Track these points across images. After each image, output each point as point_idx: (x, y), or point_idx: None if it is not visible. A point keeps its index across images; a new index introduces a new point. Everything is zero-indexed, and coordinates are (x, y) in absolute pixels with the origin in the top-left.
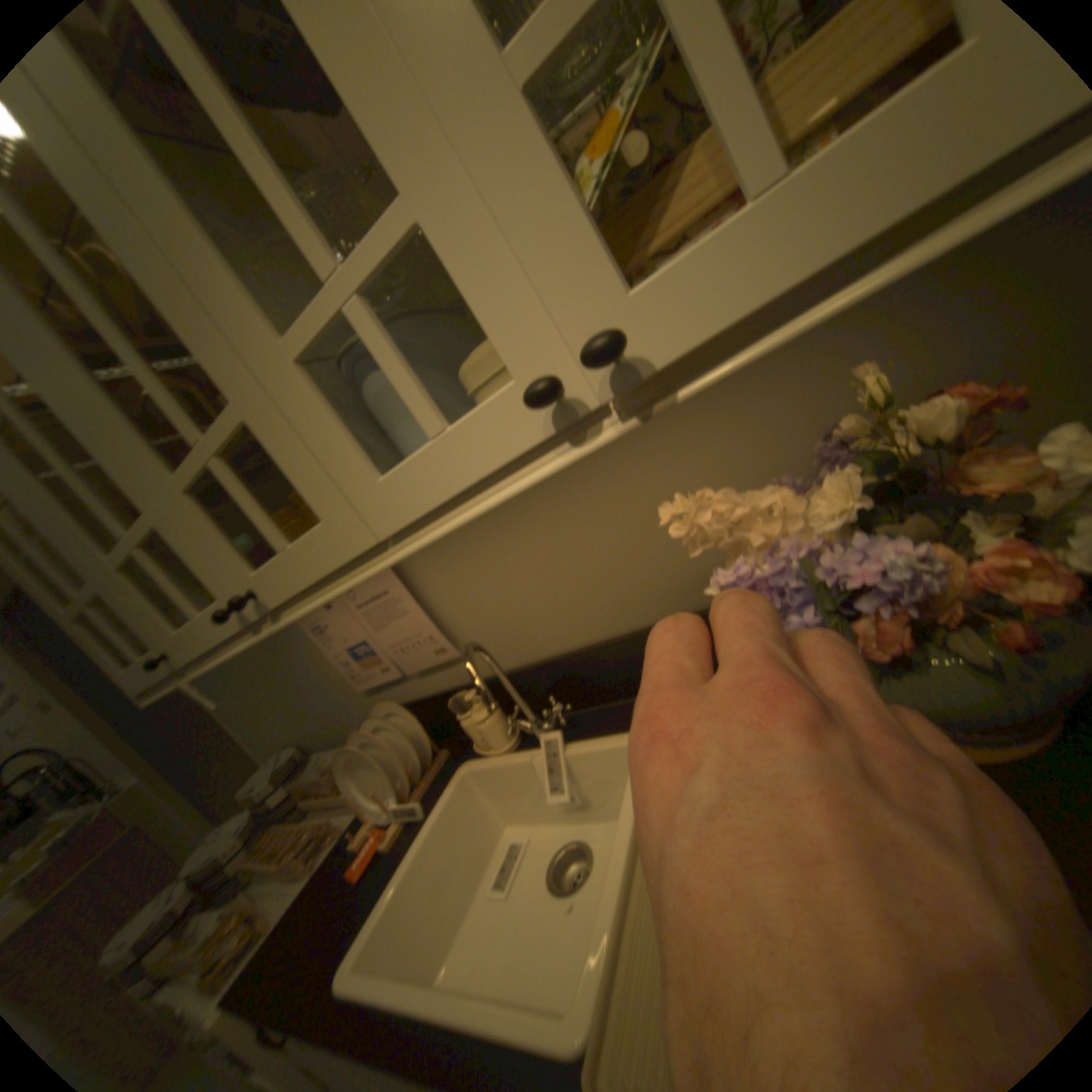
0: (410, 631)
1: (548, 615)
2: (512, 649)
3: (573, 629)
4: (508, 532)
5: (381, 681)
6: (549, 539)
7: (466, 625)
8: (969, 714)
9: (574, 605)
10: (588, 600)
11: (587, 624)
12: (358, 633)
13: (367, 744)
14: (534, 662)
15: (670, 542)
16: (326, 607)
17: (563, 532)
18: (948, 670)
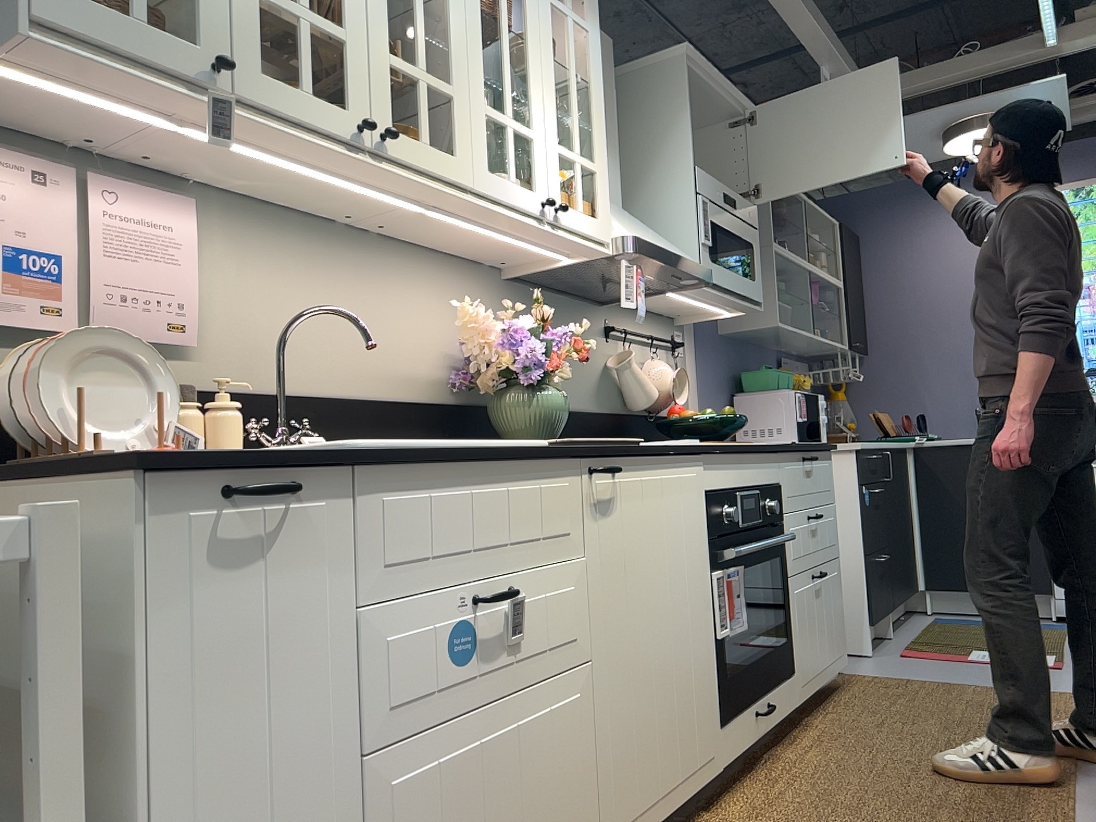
0: (159, 280)
1: (302, 351)
2: (248, 368)
3: (315, 374)
4: (312, 267)
5: (11, 321)
6: (336, 293)
7: (218, 317)
8: (546, 426)
9: (327, 354)
10: (338, 355)
11: (327, 375)
12: (58, 236)
13: (113, 345)
14: (264, 390)
15: (400, 343)
16: (35, 175)
17: (348, 295)
18: (548, 397)
